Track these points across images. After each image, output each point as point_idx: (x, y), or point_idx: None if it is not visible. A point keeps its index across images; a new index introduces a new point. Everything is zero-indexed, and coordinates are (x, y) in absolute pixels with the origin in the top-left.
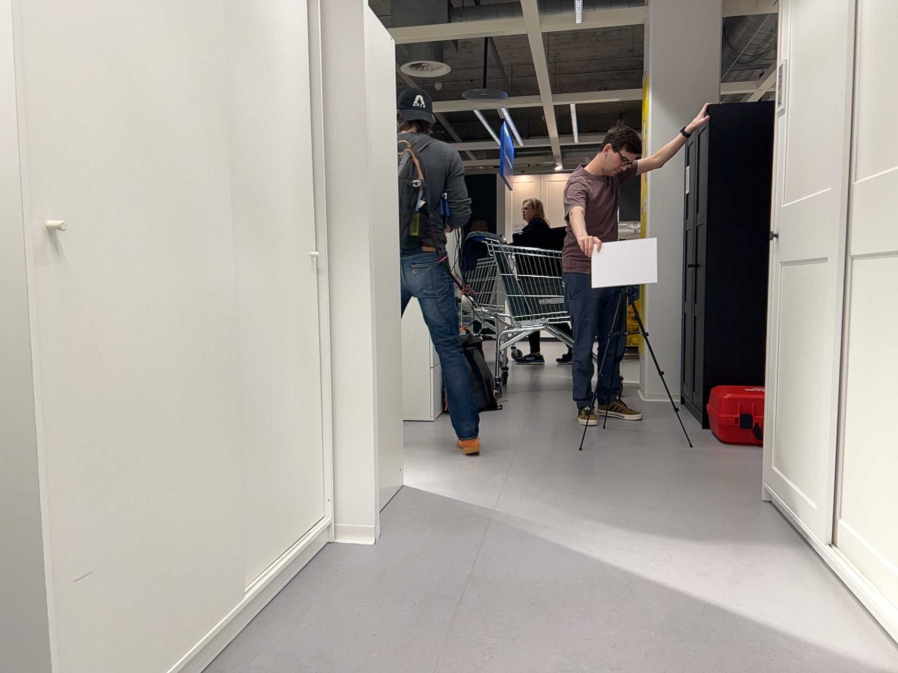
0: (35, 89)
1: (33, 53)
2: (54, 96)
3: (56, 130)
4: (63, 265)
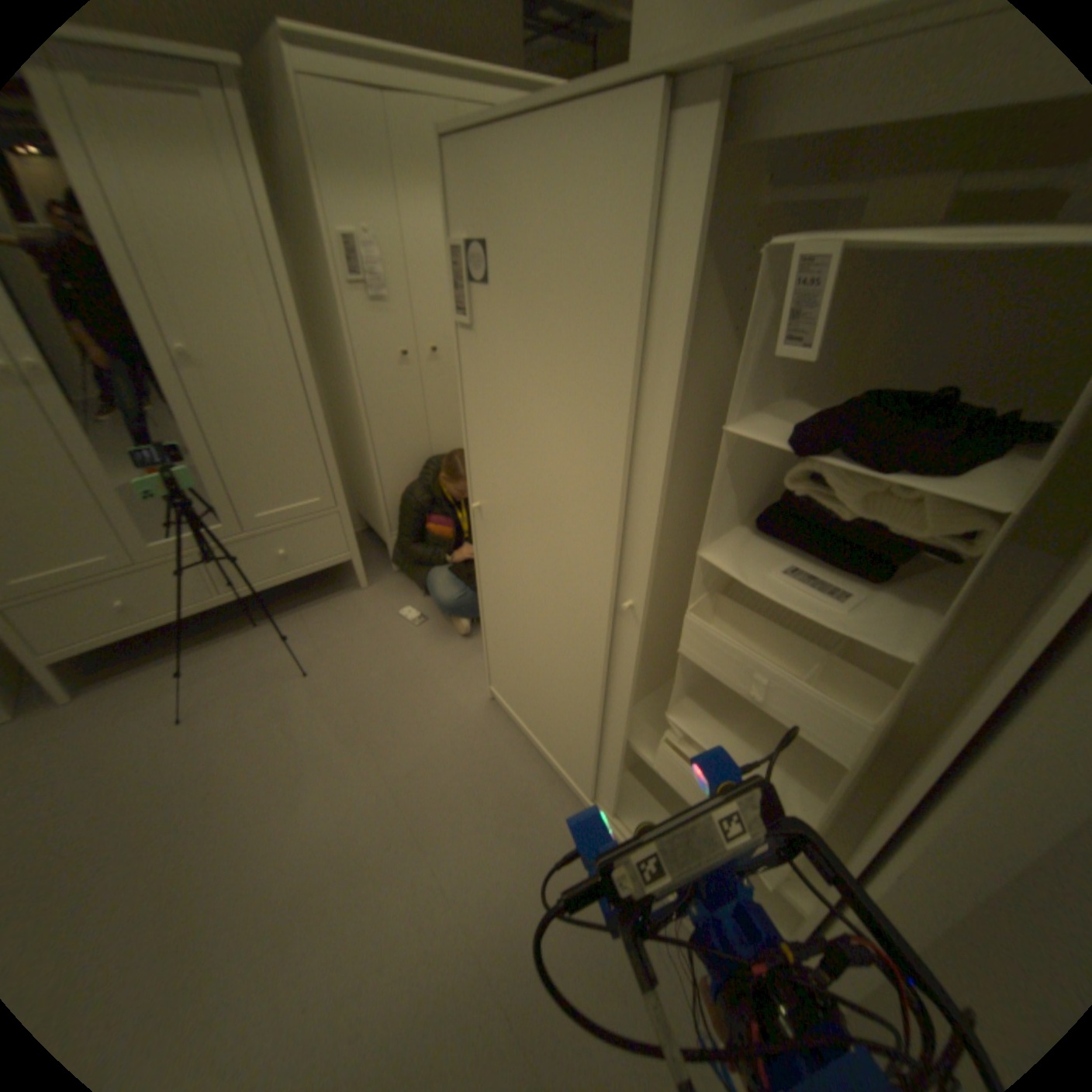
0: (467, 439)
1: (466, 421)
2: (475, 443)
3: (476, 460)
4: (481, 523)
